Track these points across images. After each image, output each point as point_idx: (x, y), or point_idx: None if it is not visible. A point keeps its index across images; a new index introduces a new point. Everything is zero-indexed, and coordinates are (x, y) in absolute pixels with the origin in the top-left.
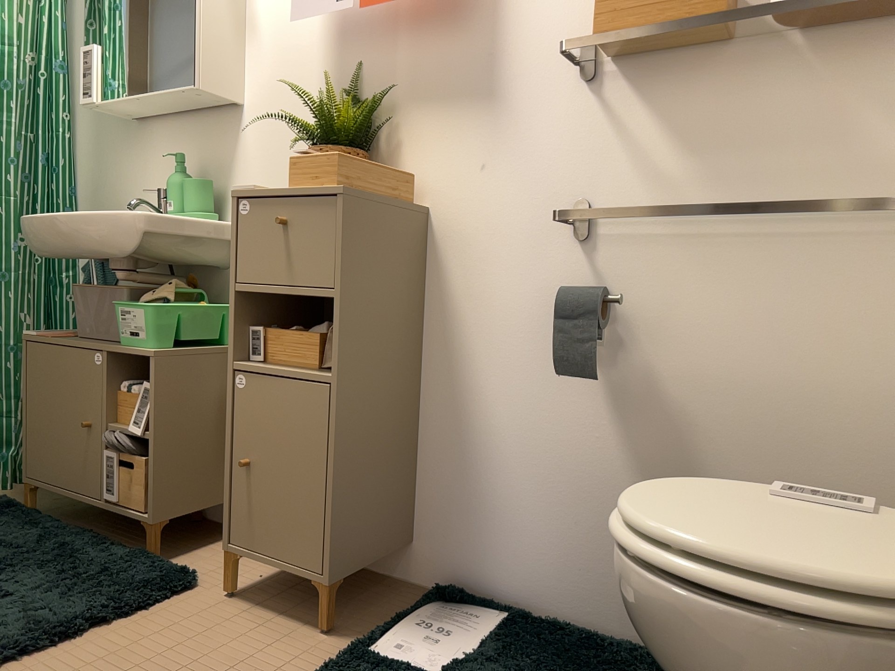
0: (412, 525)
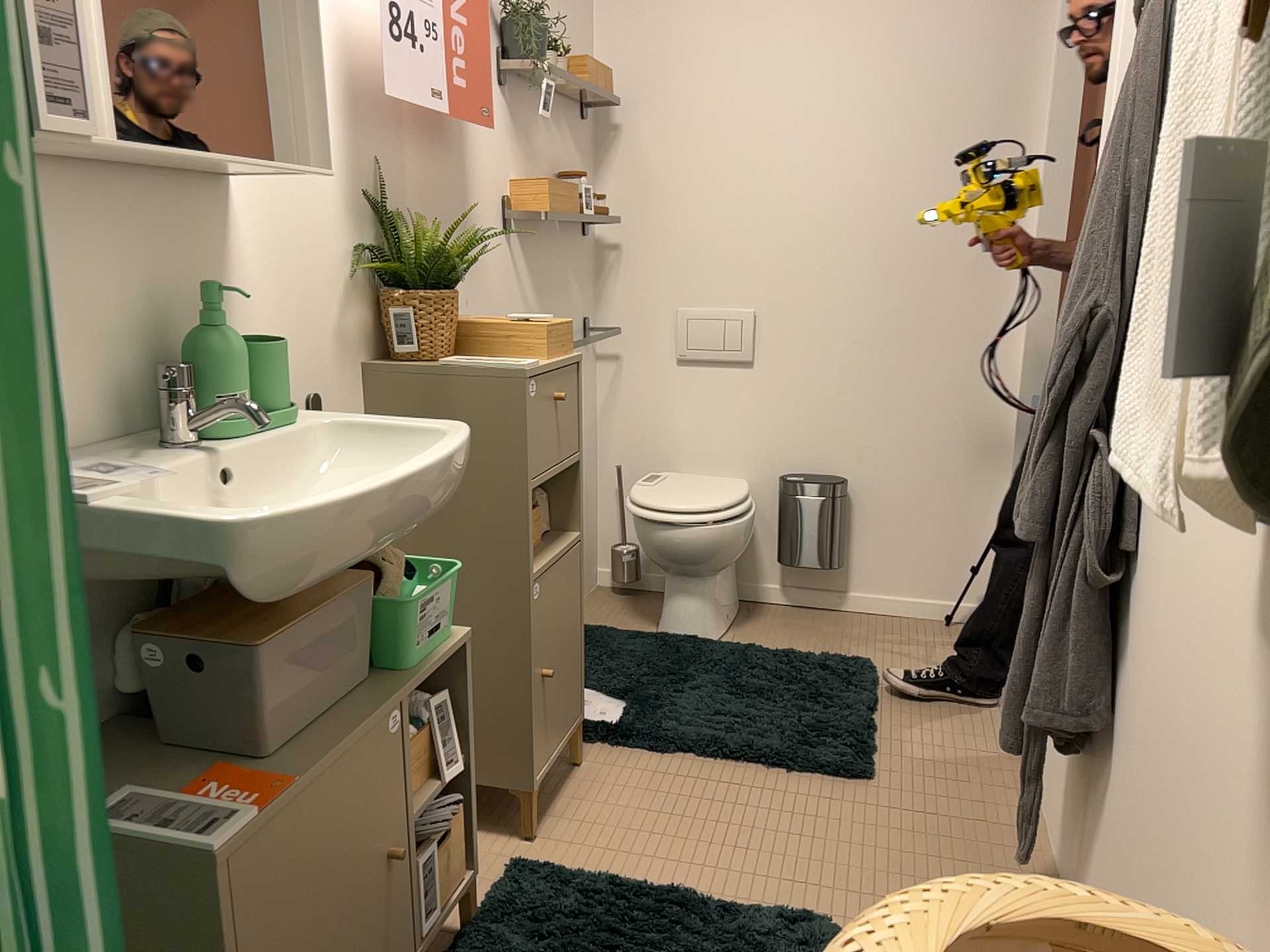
0: None
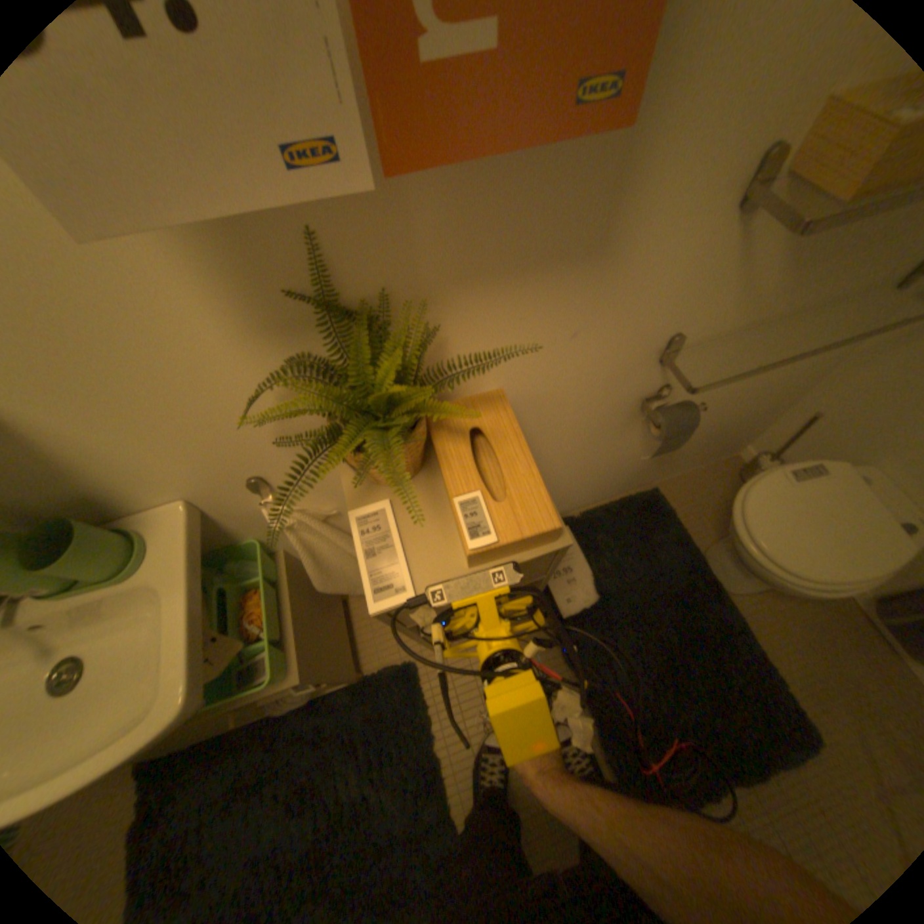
0: None
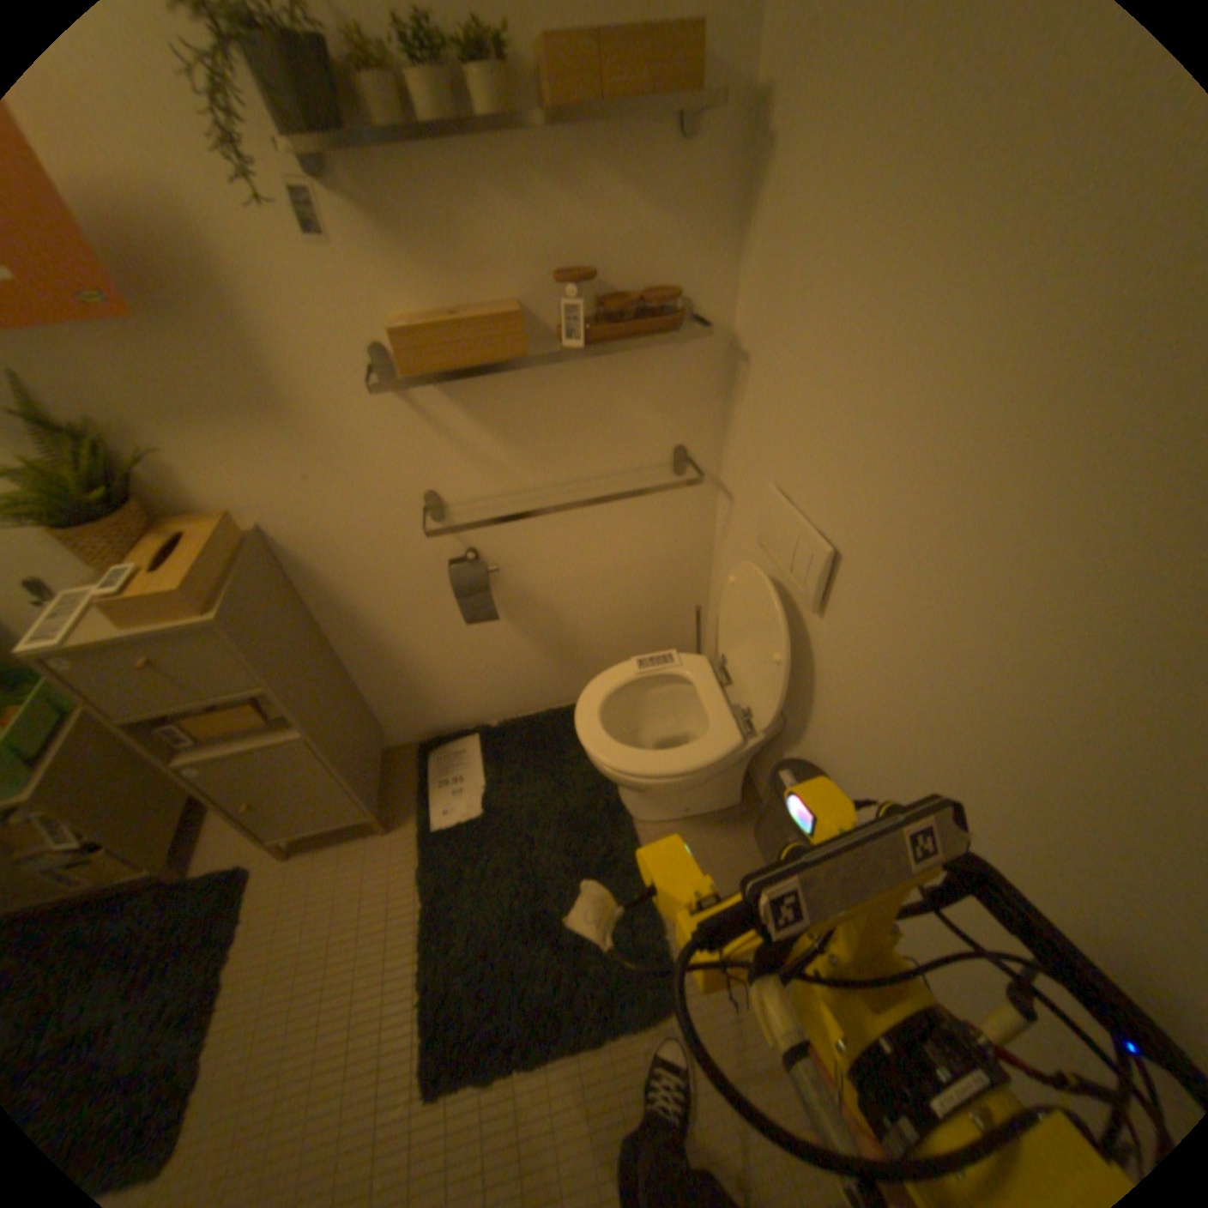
0: (378, 727)
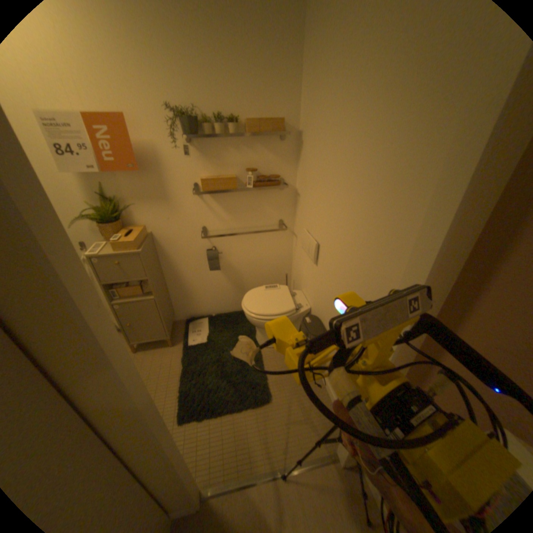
0: (173, 311)
